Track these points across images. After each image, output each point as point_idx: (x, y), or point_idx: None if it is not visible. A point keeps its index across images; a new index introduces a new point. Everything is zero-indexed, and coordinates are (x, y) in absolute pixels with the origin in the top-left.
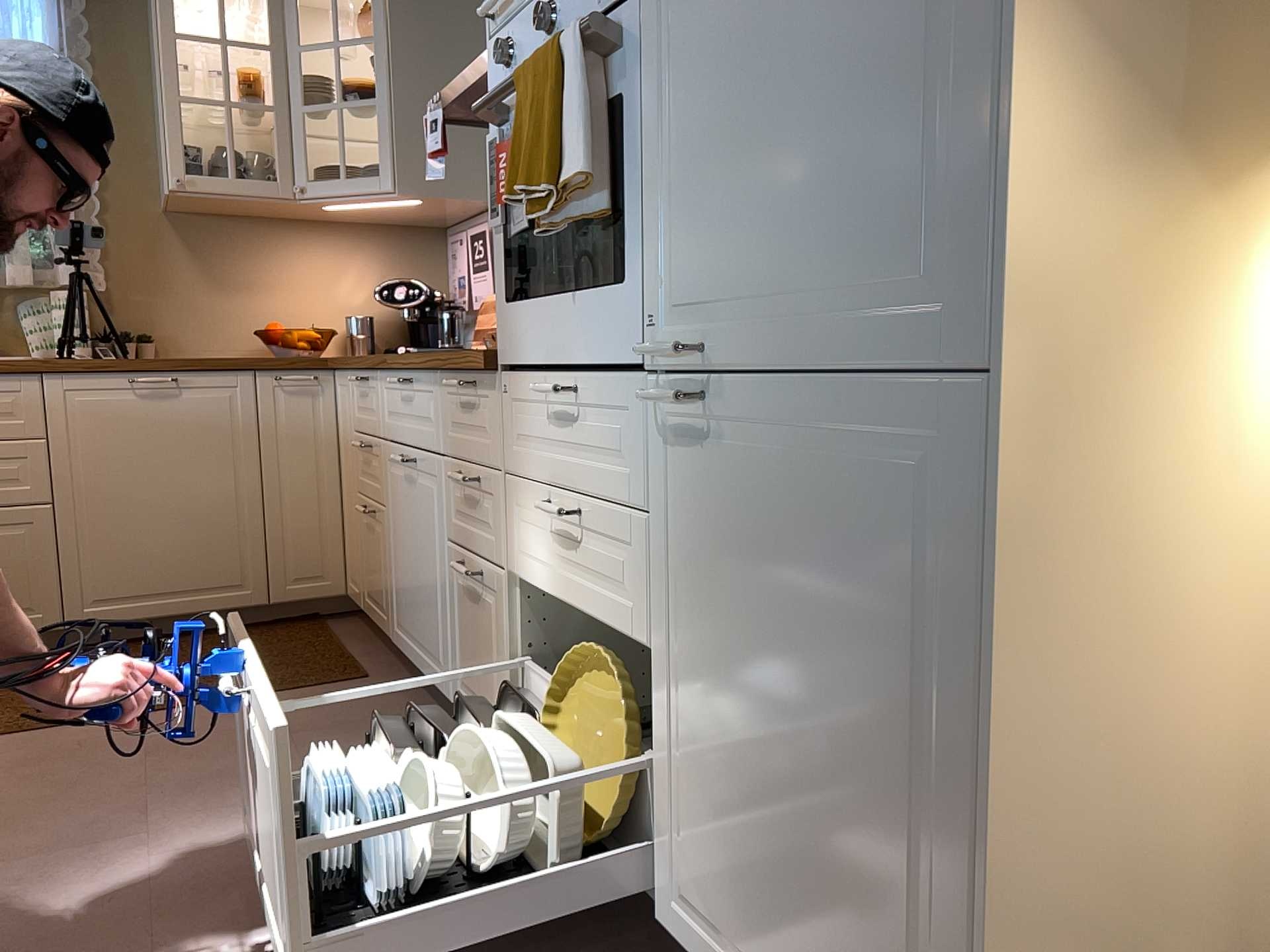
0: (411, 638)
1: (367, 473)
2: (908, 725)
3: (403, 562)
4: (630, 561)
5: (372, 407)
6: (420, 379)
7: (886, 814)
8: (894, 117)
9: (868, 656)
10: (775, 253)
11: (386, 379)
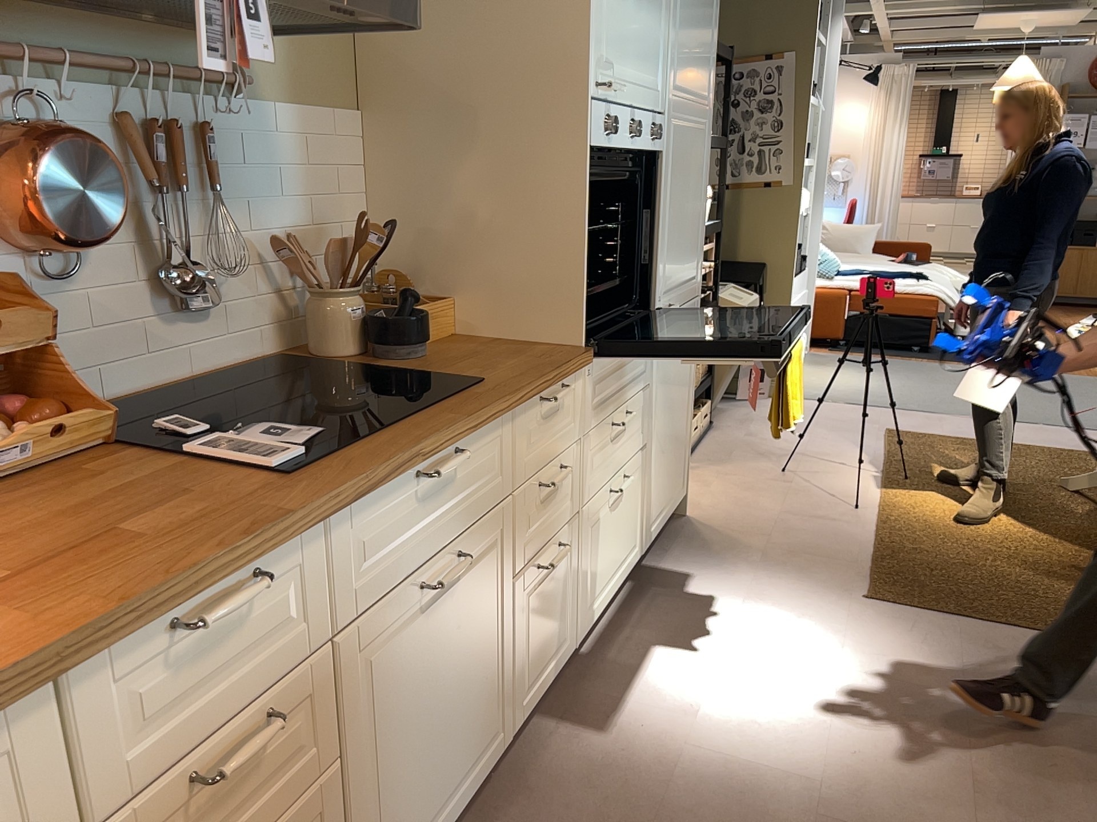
0: (430, 816)
1: (228, 812)
2: (686, 385)
3: (412, 744)
4: (640, 412)
5: (286, 616)
6: (478, 435)
7: (682, 412)
8: (693, 236)
9: (683, 375)
10: (679, 270)
11: (364, 506)
